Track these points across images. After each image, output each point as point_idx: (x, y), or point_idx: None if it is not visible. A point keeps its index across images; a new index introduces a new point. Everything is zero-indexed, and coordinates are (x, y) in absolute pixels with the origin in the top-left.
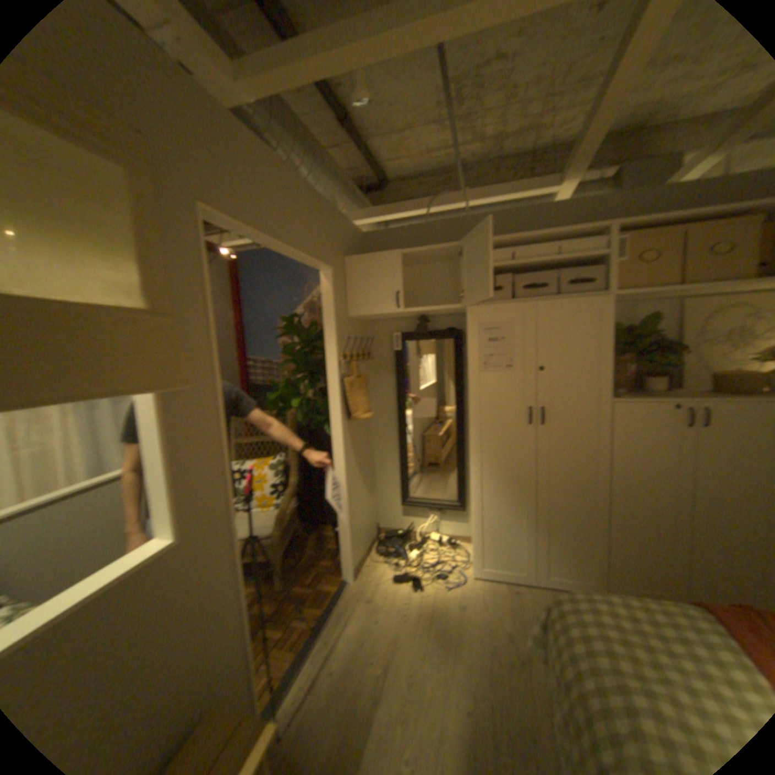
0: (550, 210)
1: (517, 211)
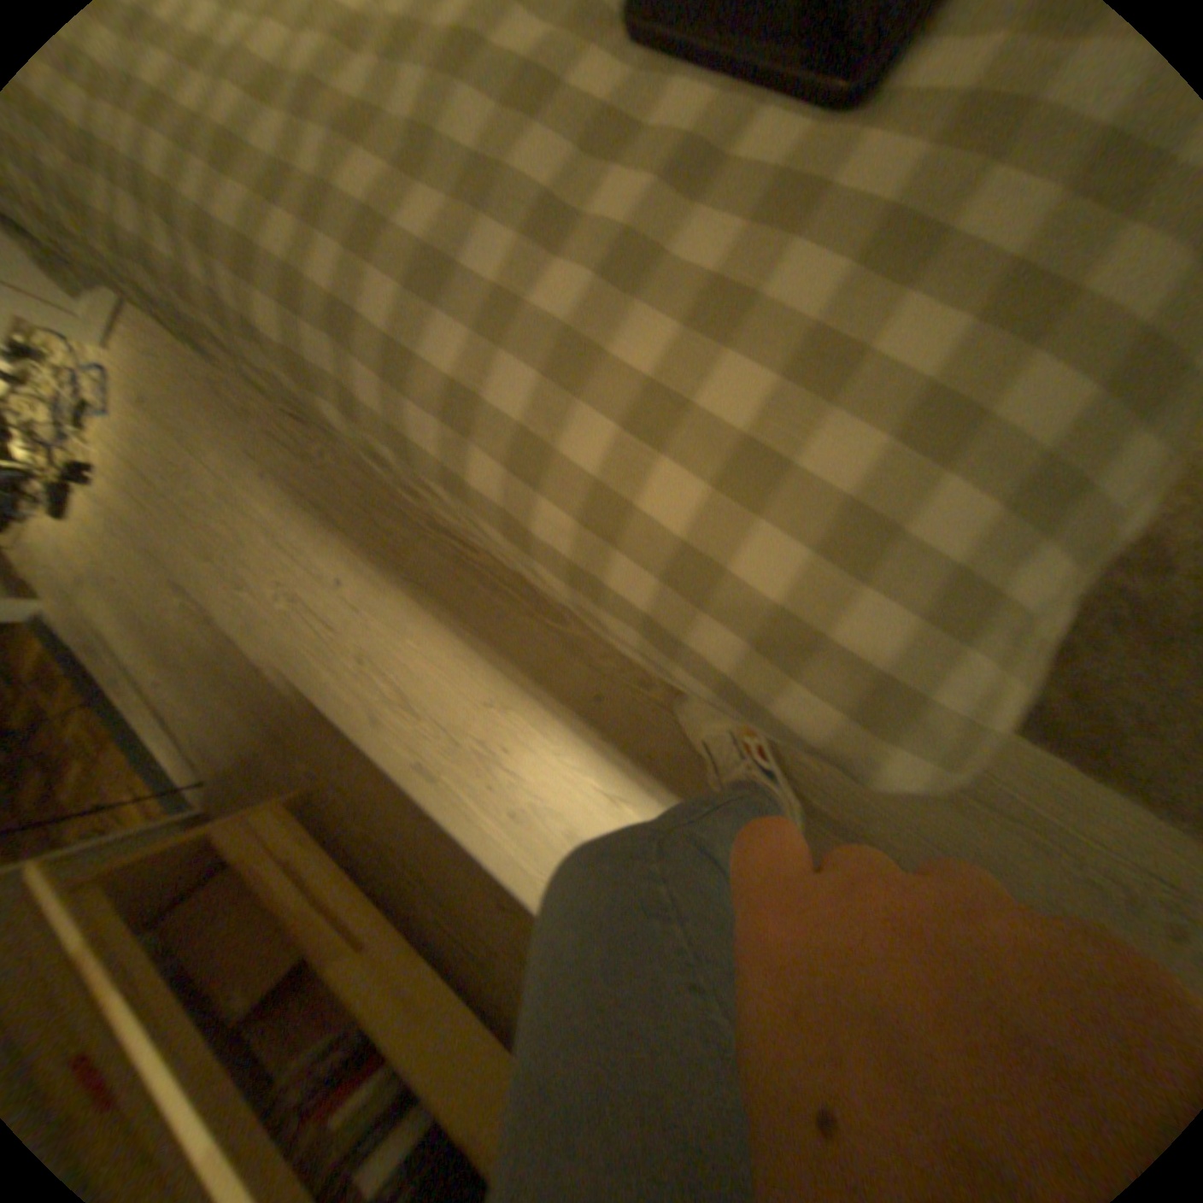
0: None
1: None
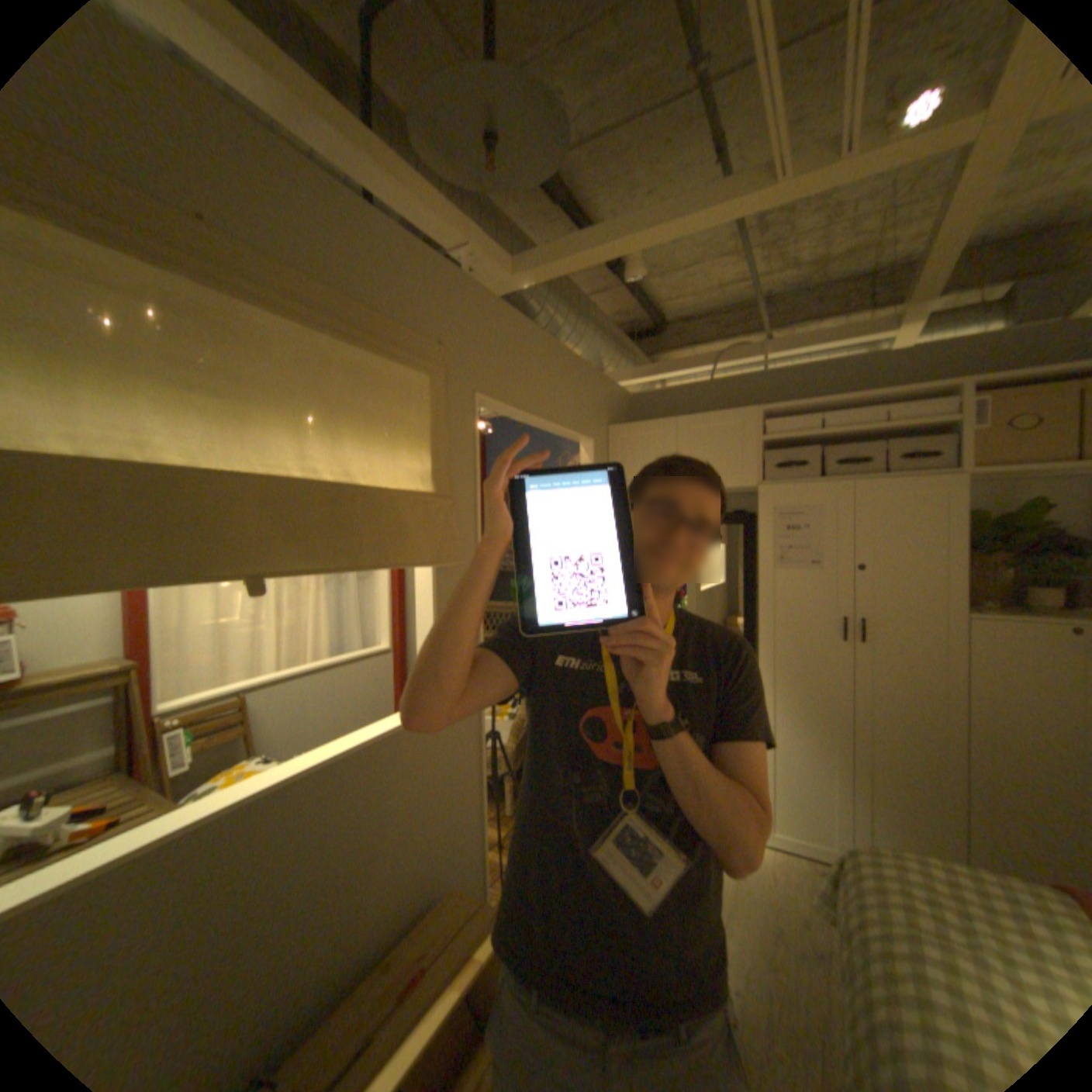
0: (883, 362)
1: (835, 364)
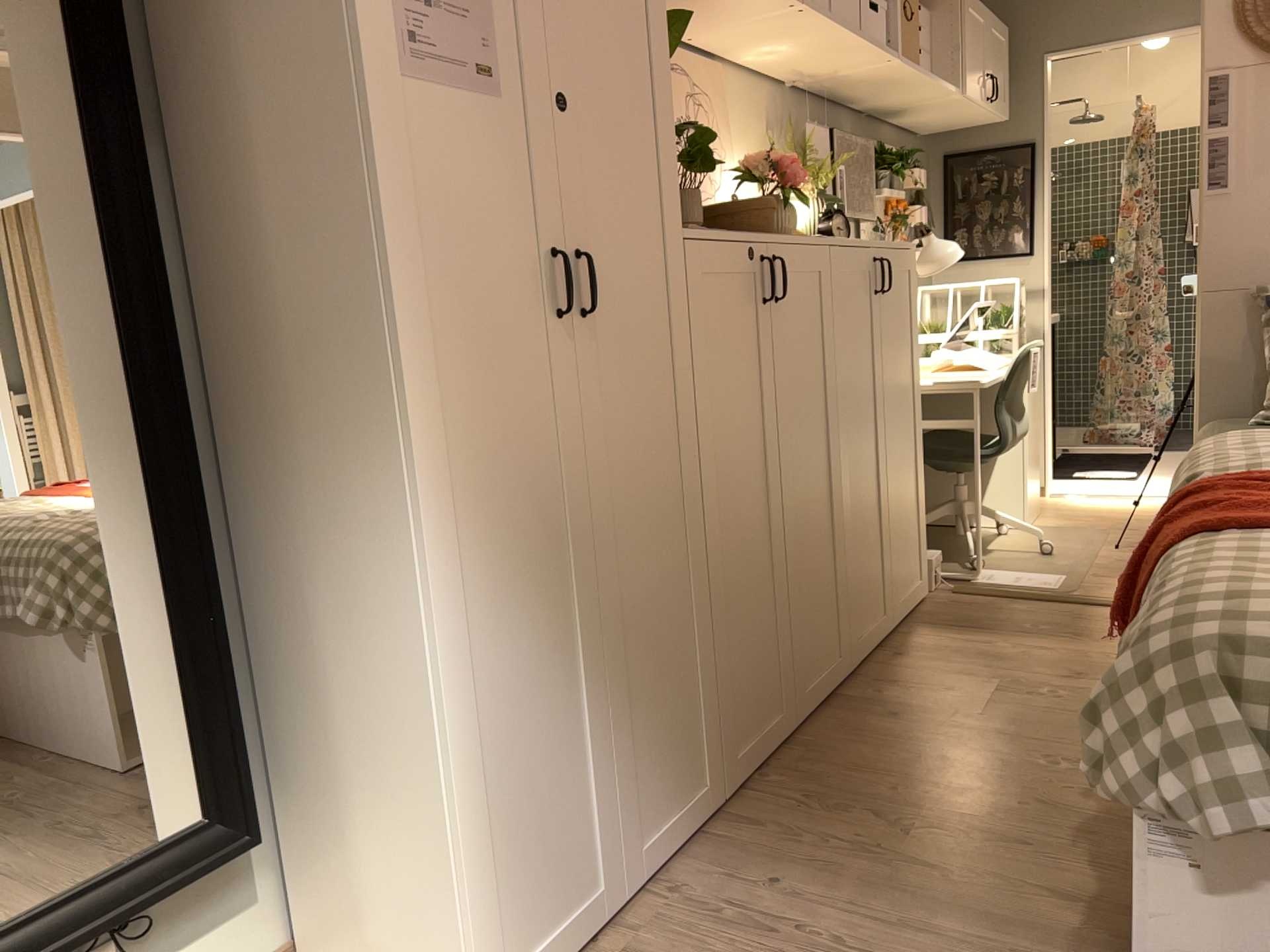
0: None
1: None
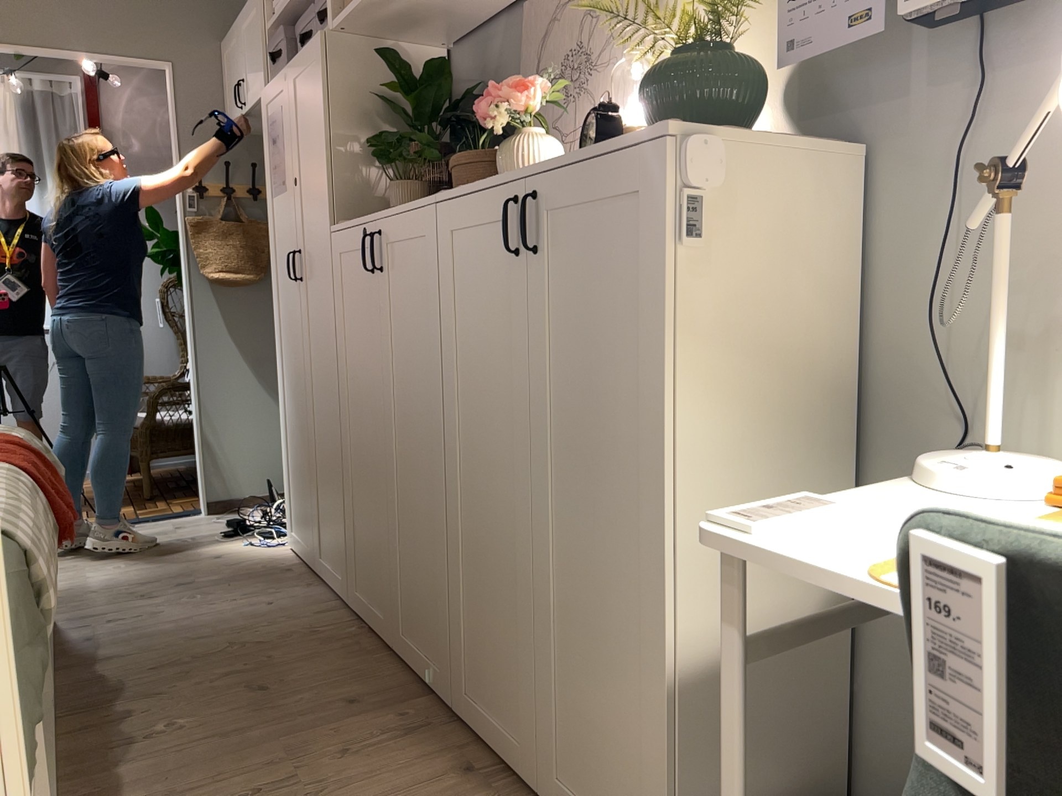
0: None
1: None
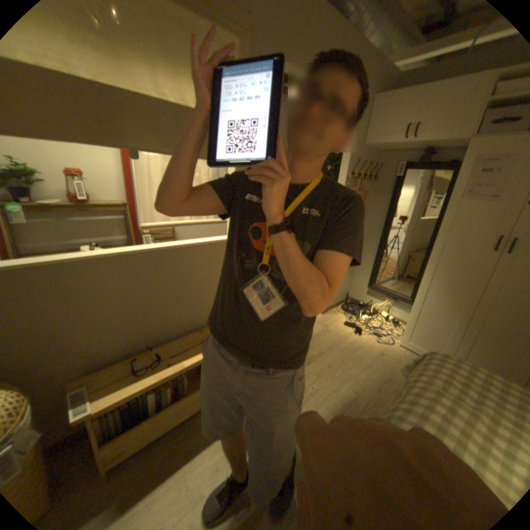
0: None
1: None
